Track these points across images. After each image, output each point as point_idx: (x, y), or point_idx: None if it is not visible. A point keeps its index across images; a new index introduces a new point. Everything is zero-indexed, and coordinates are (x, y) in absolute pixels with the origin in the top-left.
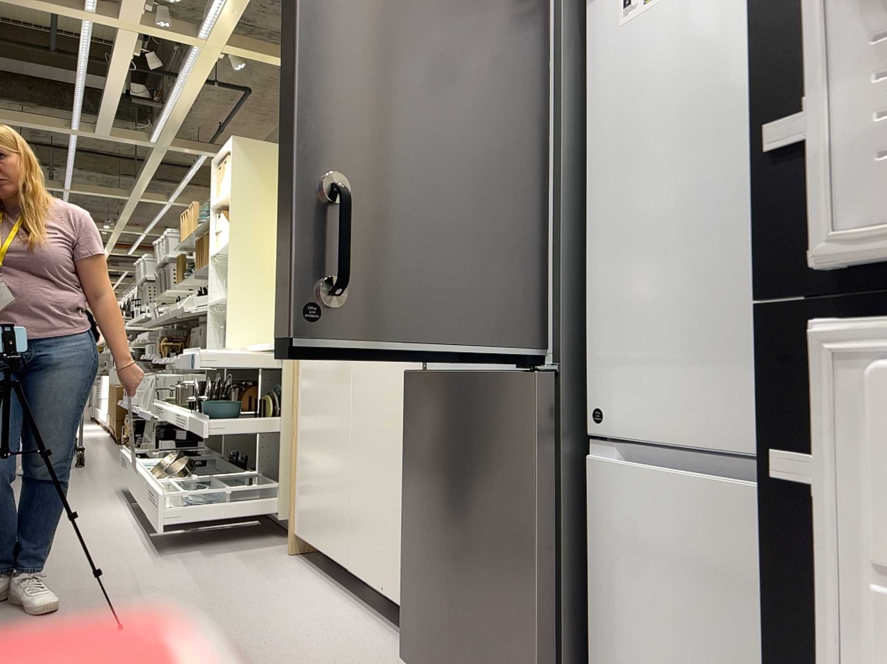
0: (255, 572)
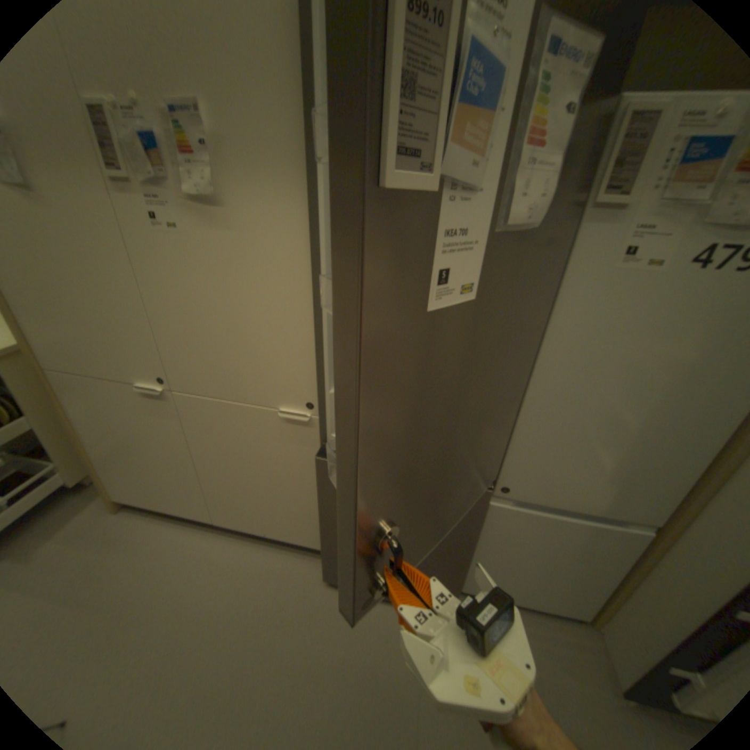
0: (106, 552)
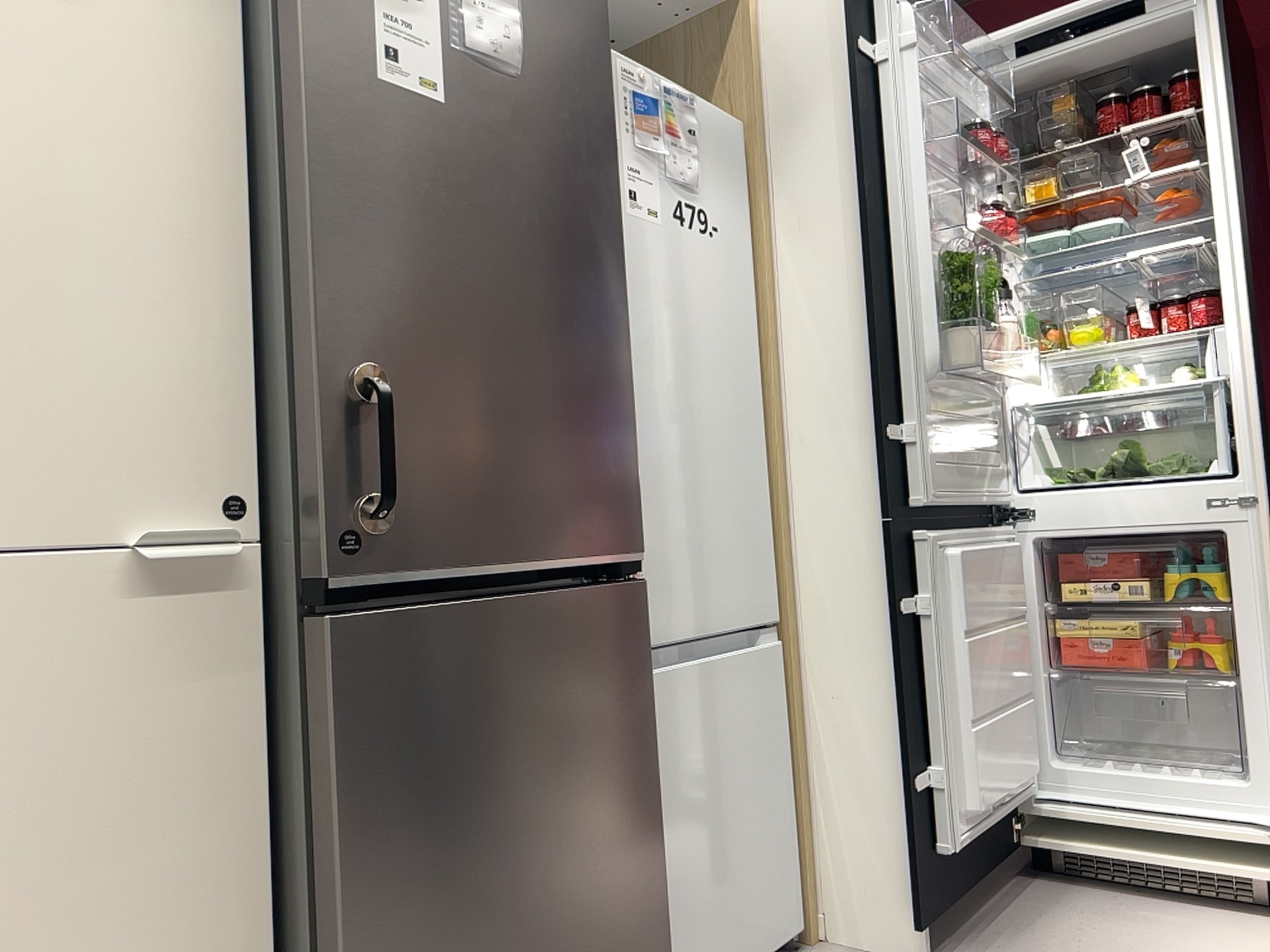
0: None
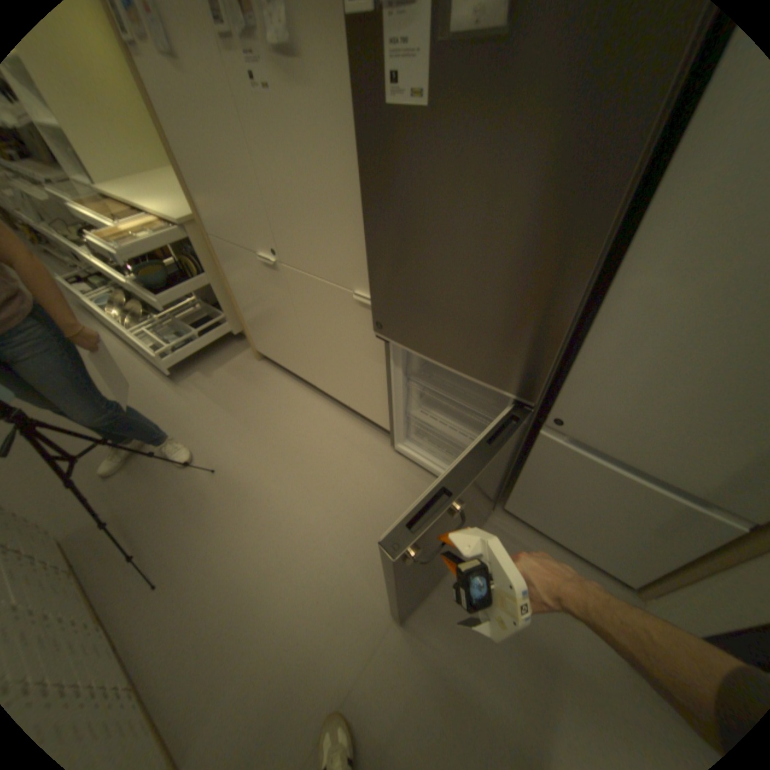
0: (249, 385)
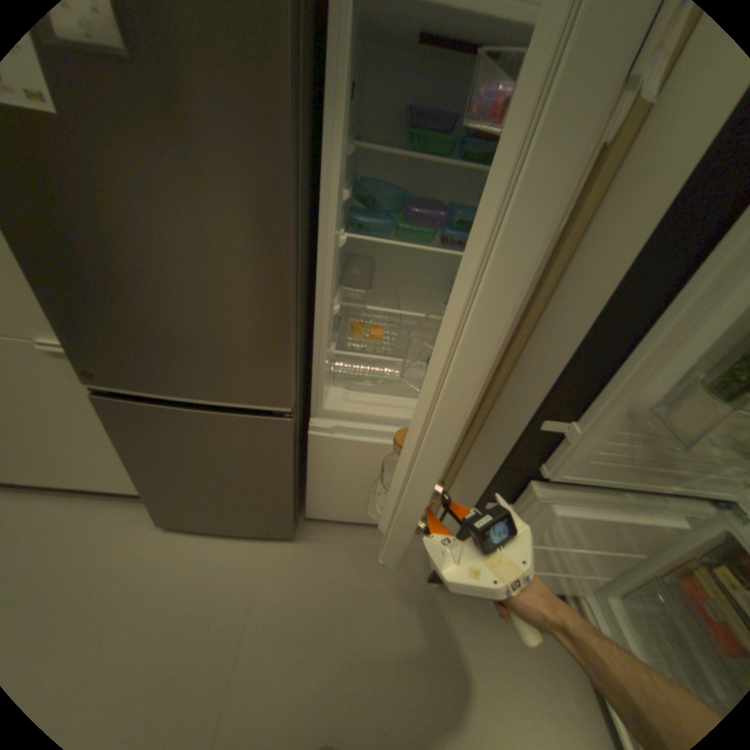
0: None
